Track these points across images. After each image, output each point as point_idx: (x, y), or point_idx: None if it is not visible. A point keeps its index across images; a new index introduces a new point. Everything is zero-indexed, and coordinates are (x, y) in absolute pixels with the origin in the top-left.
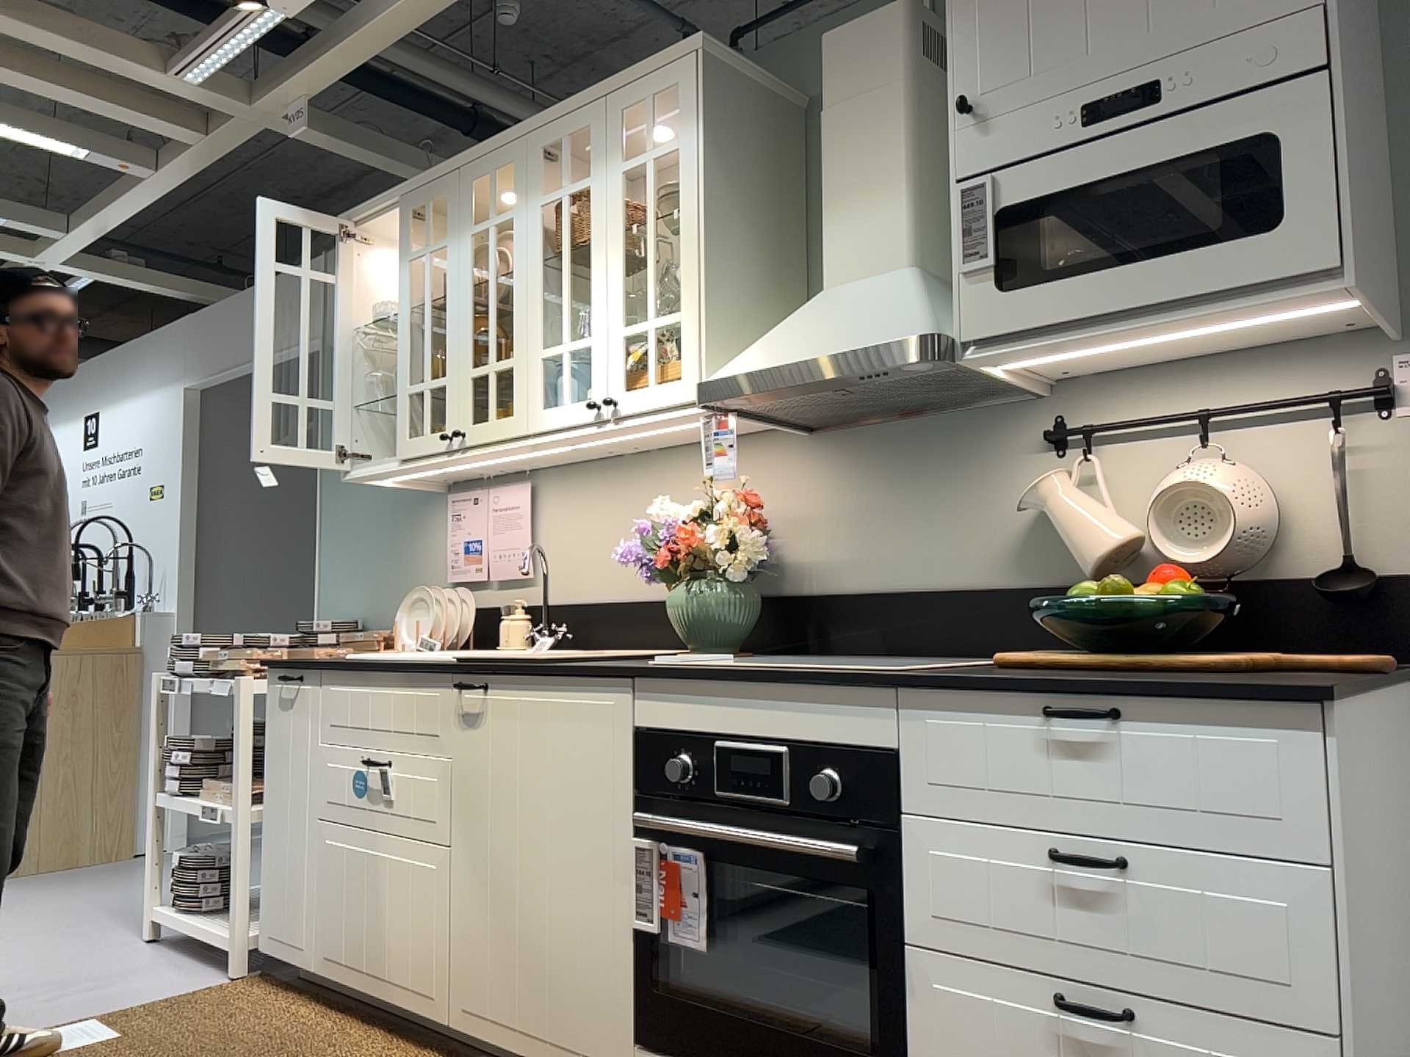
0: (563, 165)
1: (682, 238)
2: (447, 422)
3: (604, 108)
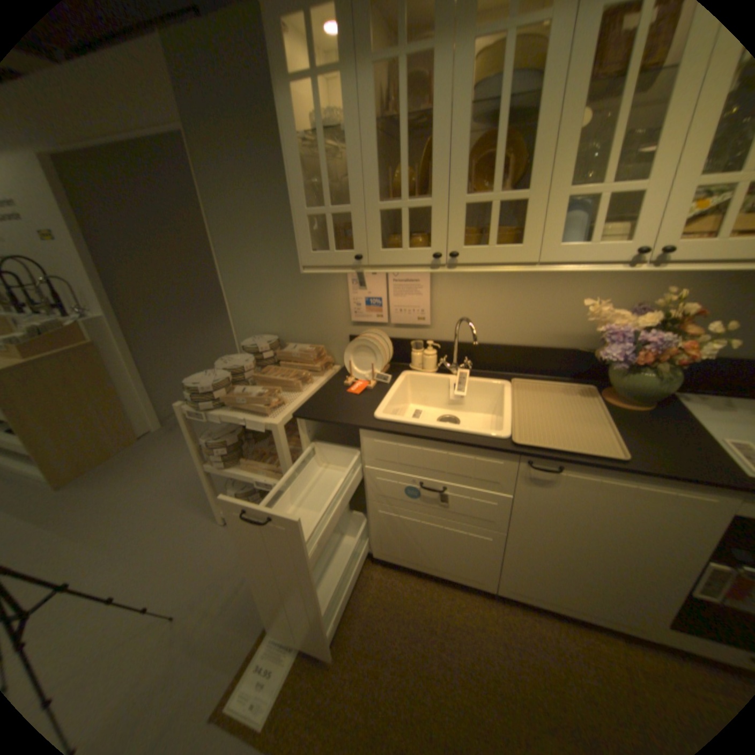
0: None
1: None
2: (436, 242)
3: None
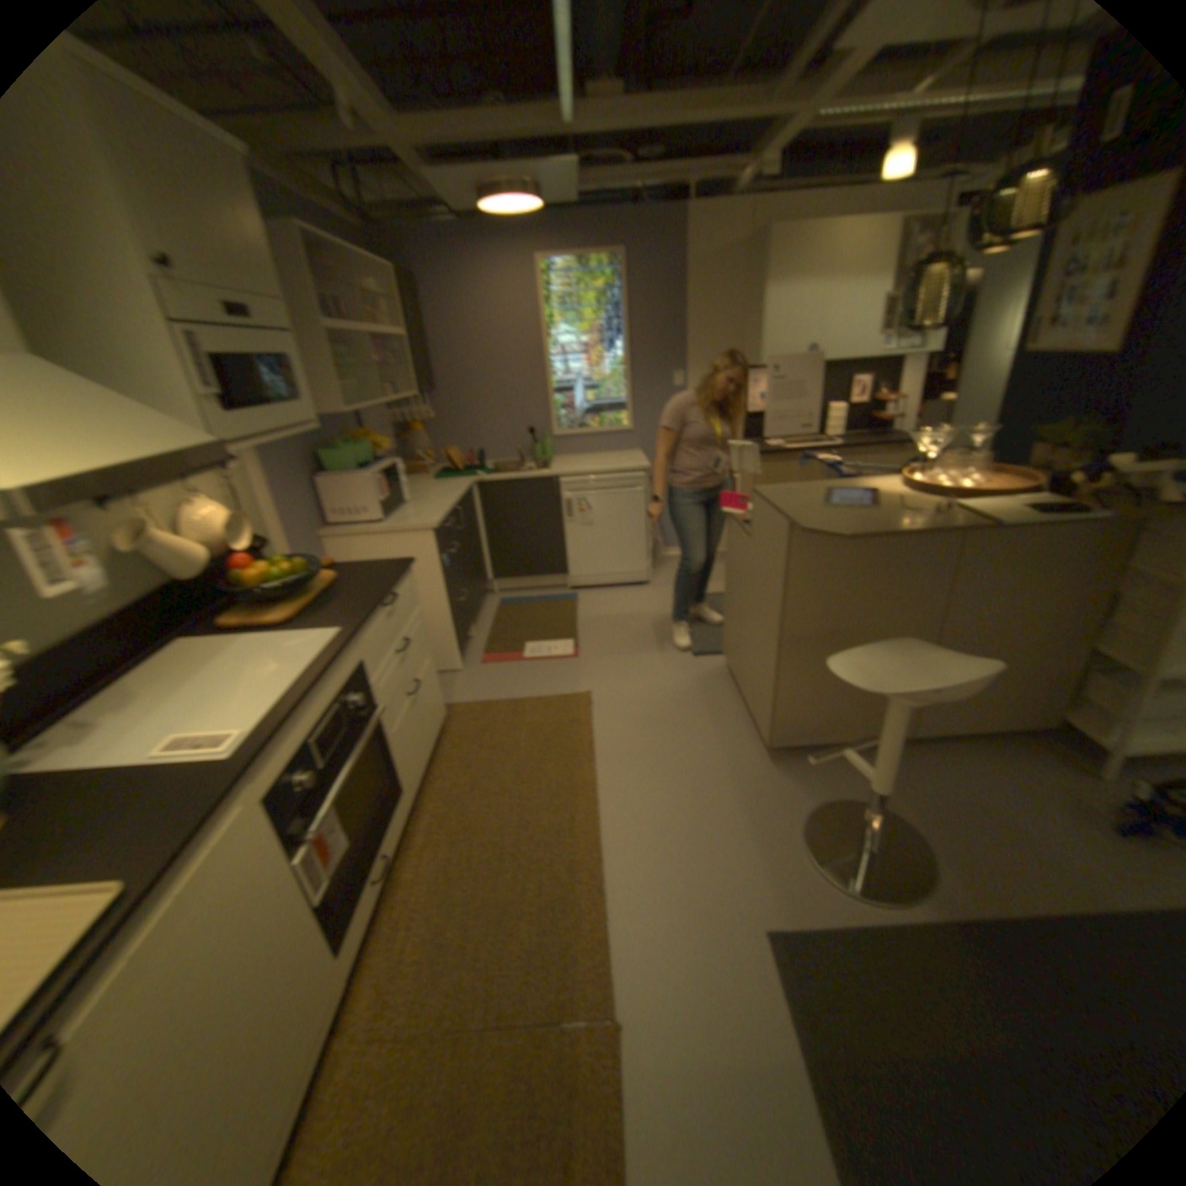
0: None
1: None
2: None
3: None
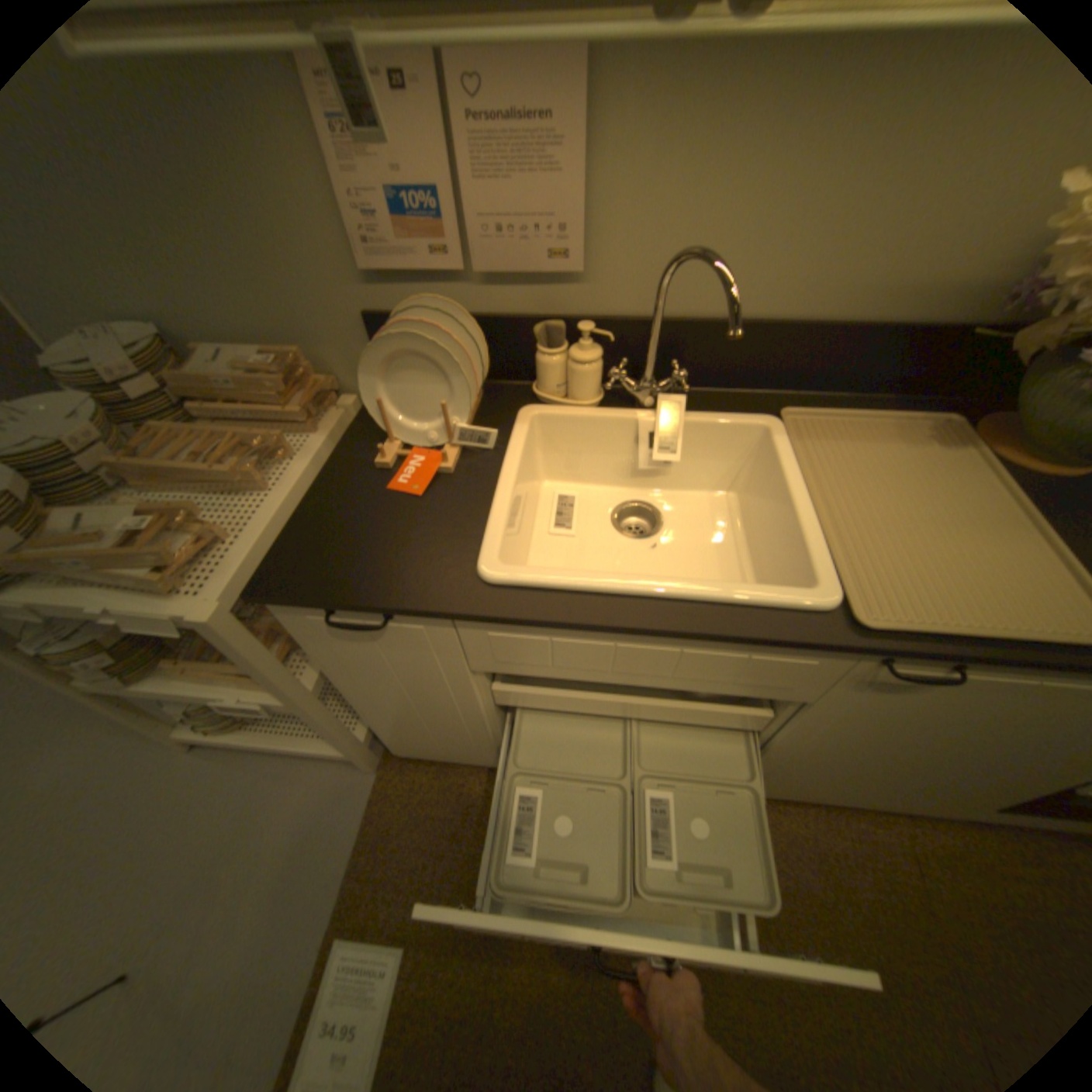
0: None
1: None
2: None
3: None
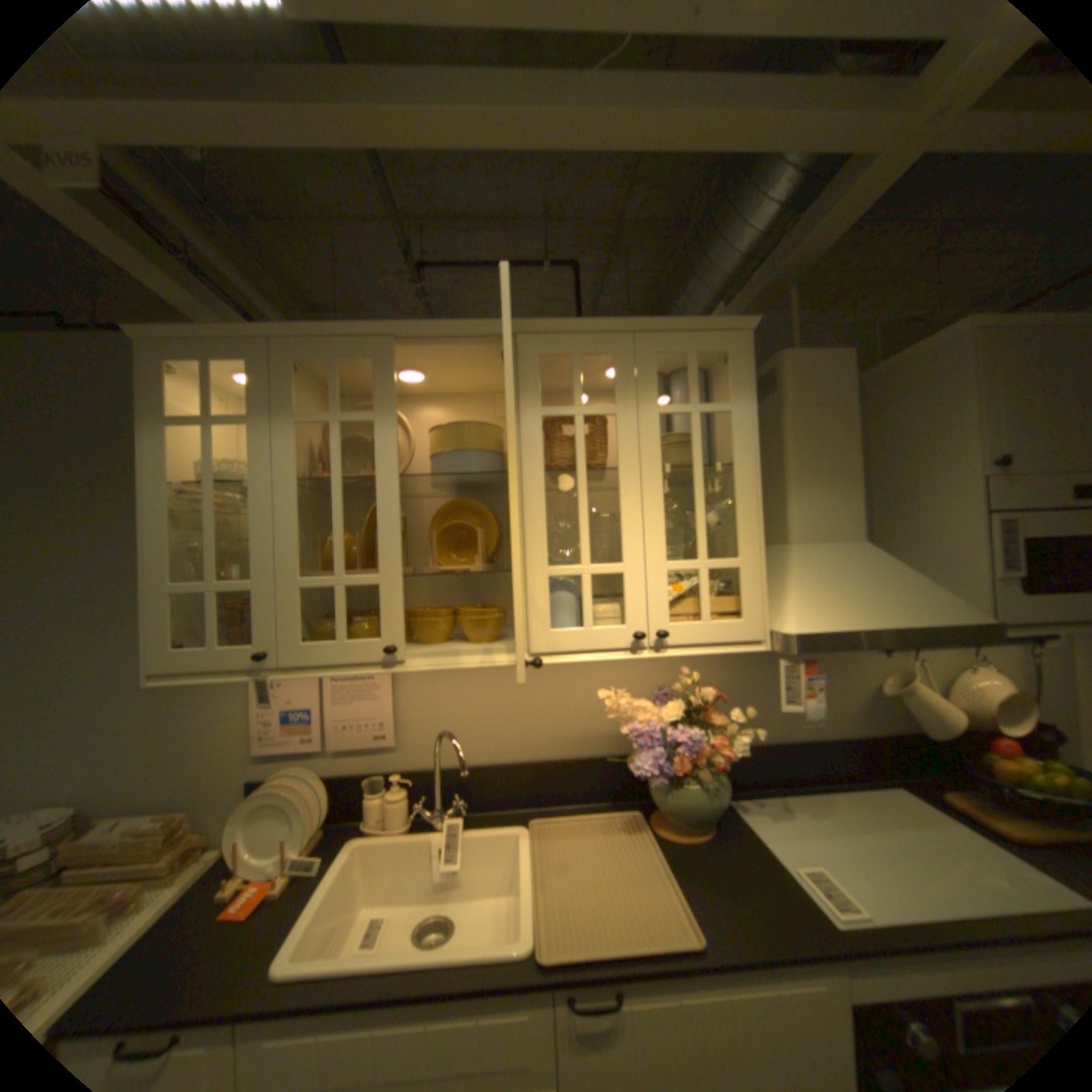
0: (574, 381)
1: (741, 494)
2: (389, 630)
3: (634, 340)
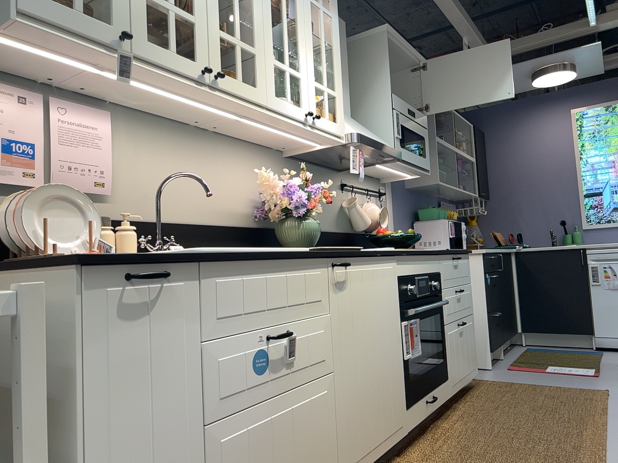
0: None
1: (336, 60)
2: (200, 58)
3: None
